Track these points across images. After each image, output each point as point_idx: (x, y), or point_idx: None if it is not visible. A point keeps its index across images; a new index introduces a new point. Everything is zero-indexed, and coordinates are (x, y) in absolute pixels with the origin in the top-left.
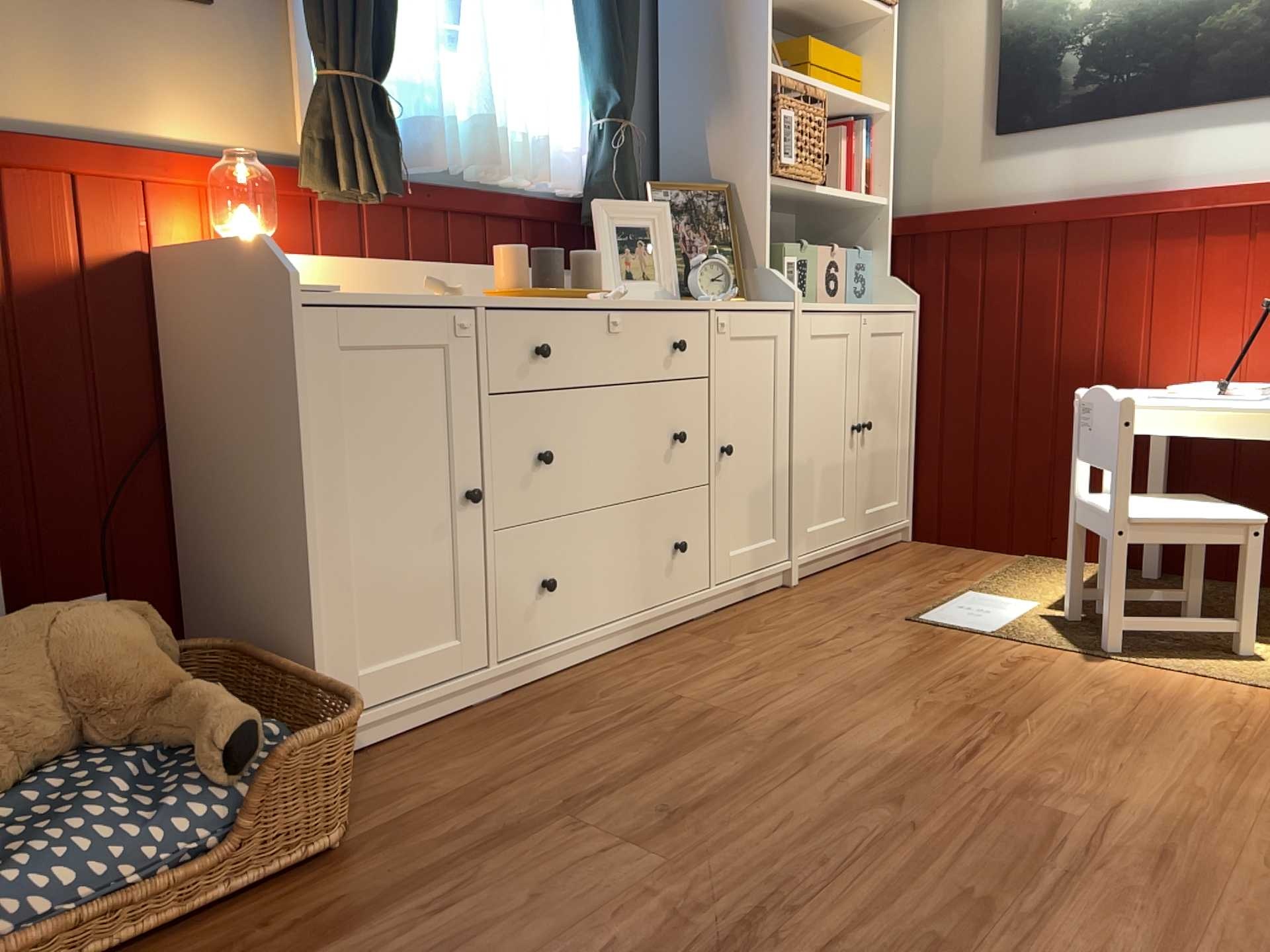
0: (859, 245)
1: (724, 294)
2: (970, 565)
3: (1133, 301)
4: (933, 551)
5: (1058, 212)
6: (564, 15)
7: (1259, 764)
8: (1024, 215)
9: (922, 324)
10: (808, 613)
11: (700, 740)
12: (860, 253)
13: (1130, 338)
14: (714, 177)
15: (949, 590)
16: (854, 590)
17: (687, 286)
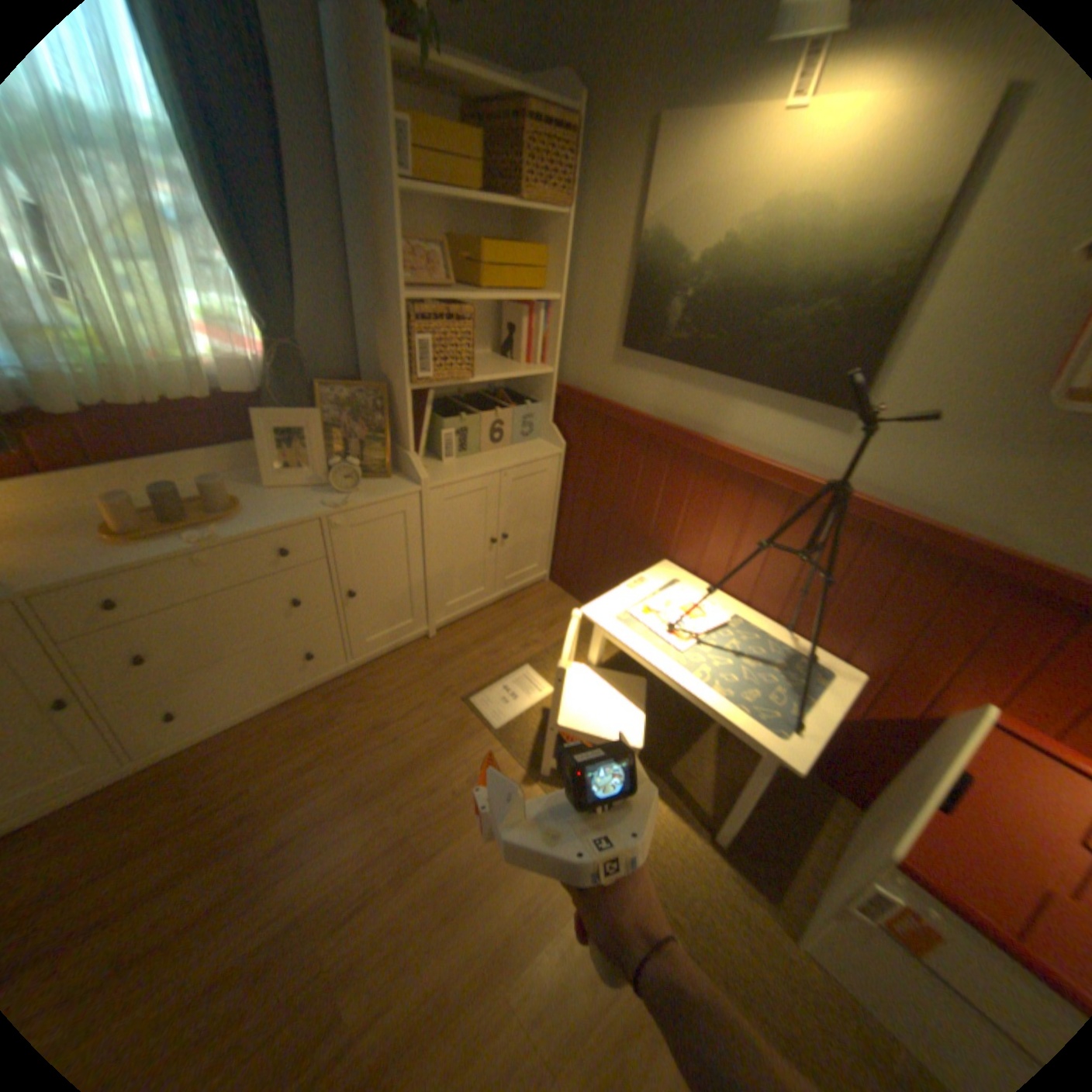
0: (535, 396)
1: (353, 489)
2: (556, 624)
3: (677, 506)
4: (549, 599)
5: (645, 426)
6: (205, 241)
7: (511, 965)
8: (626, 419)
9: (565, 463)
10: (410, 678)
11: (212, 857)
12: (535, 402)
13: (670, 529)
14: (381, 371)
15: (517, 659)
16: (461, 650)
17: (330, 476)
